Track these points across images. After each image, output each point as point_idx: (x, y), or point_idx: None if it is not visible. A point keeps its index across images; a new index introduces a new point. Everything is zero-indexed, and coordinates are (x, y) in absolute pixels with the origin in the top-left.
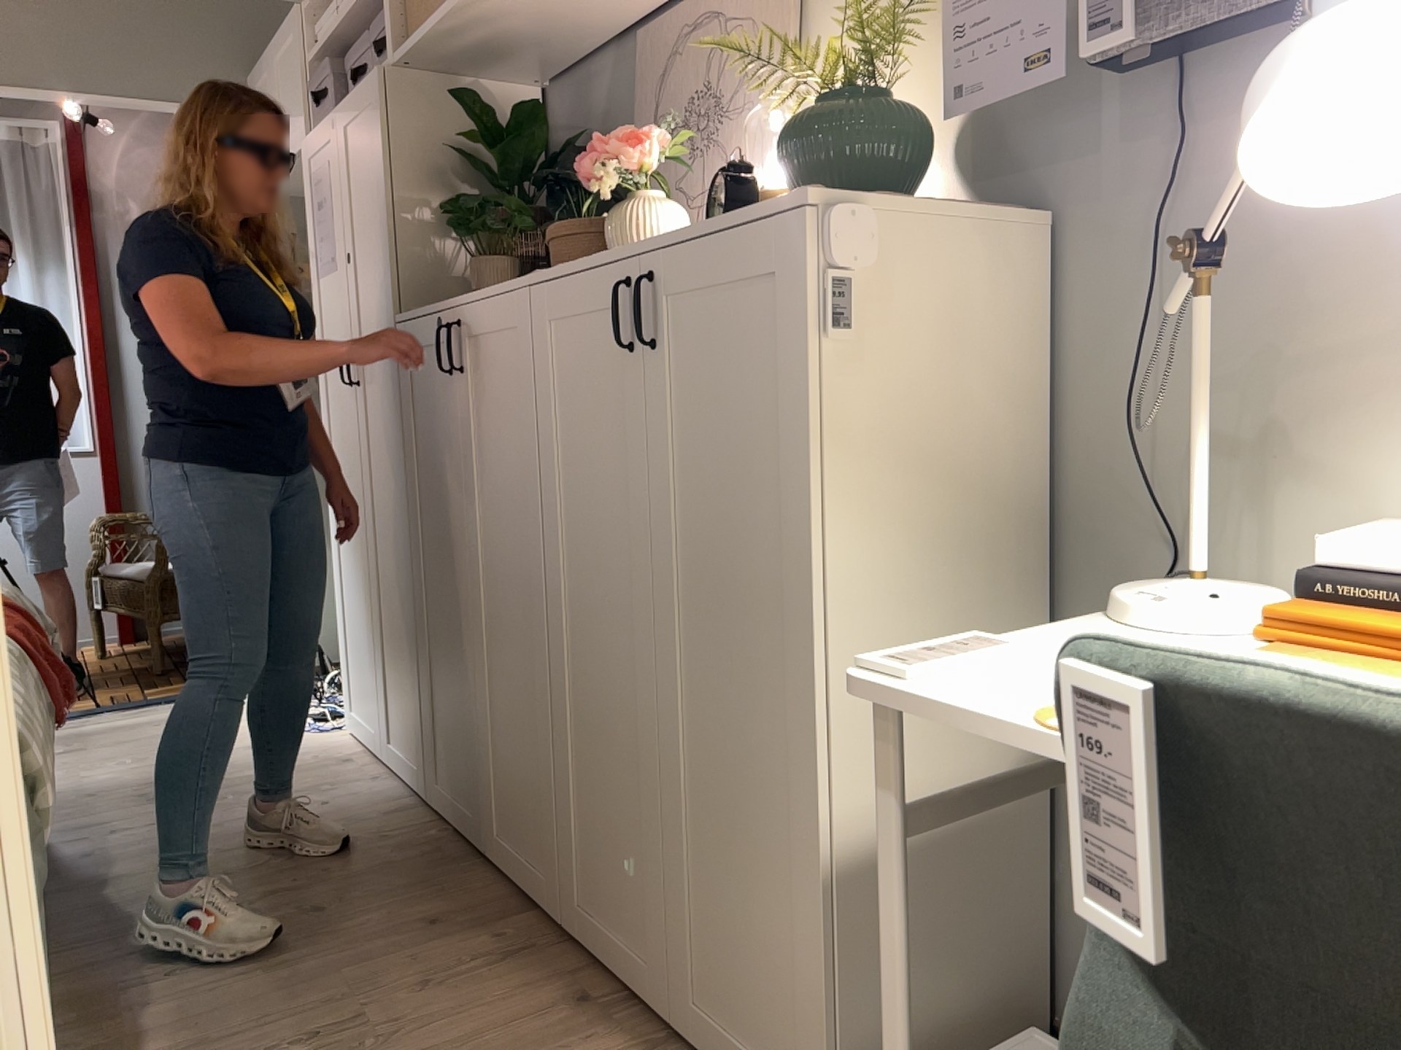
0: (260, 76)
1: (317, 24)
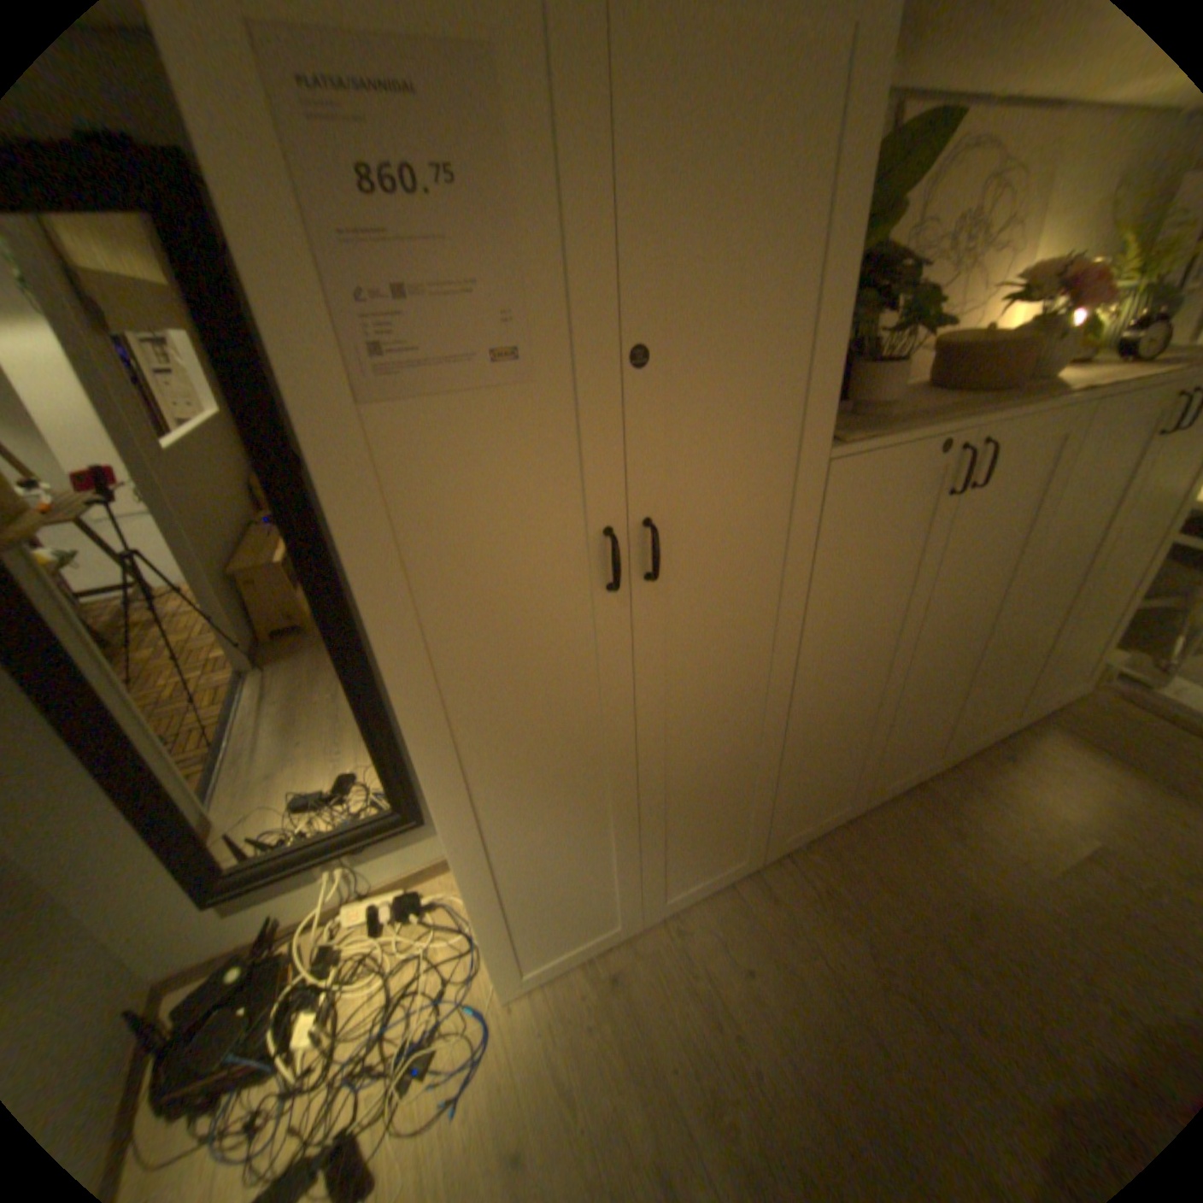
0: None
1: None
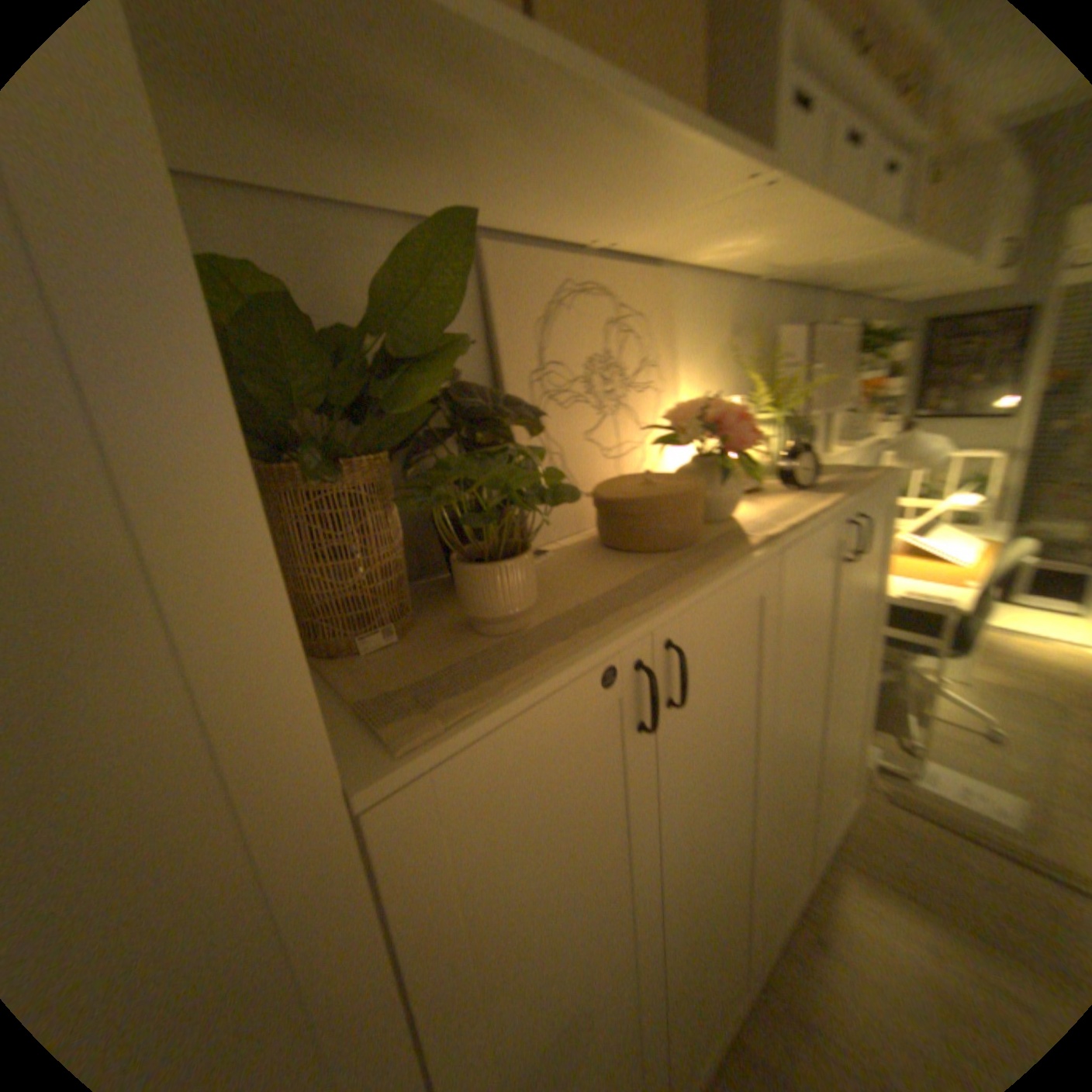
0: None
1: None
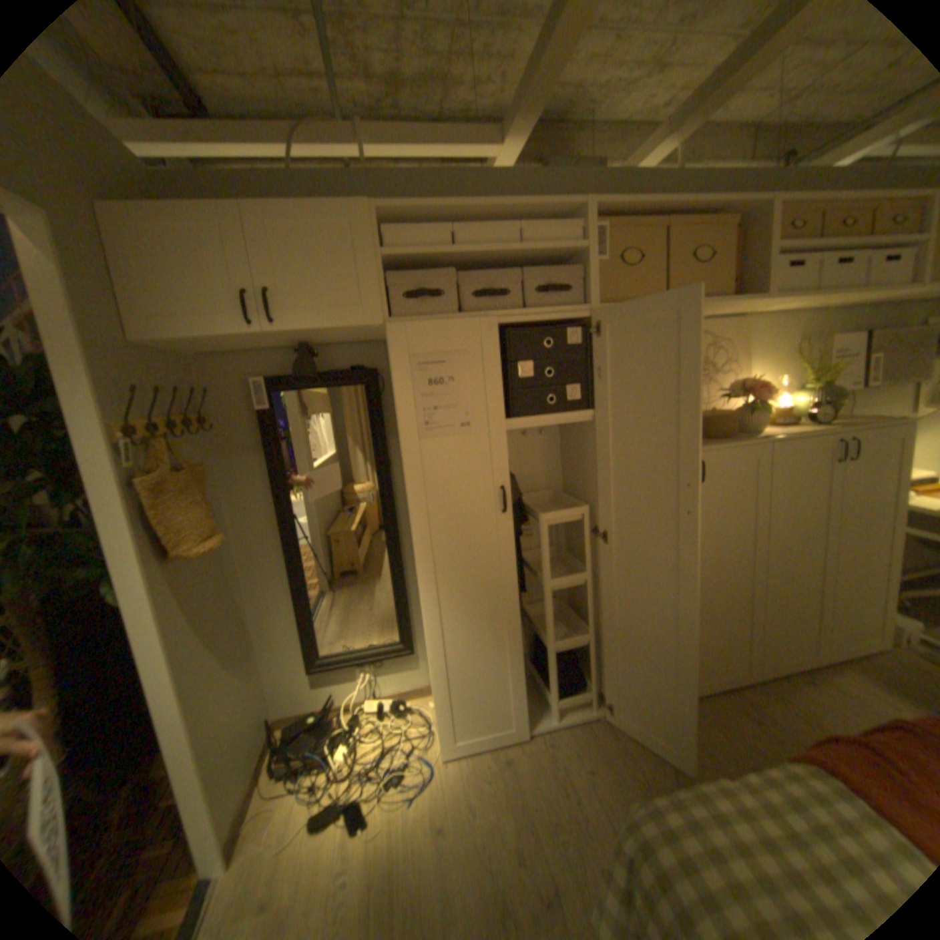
0: (187, 221)
1: (379, 225)
